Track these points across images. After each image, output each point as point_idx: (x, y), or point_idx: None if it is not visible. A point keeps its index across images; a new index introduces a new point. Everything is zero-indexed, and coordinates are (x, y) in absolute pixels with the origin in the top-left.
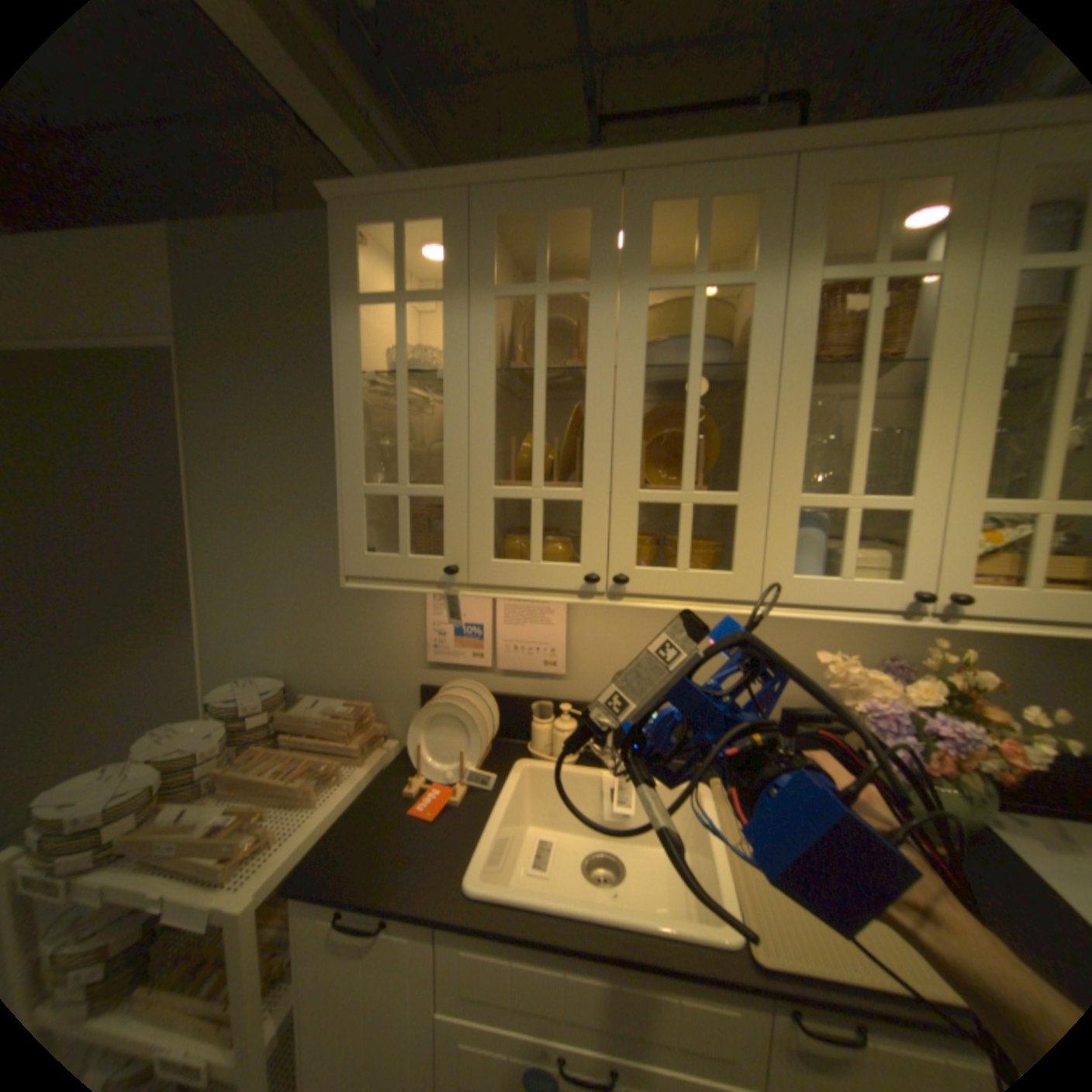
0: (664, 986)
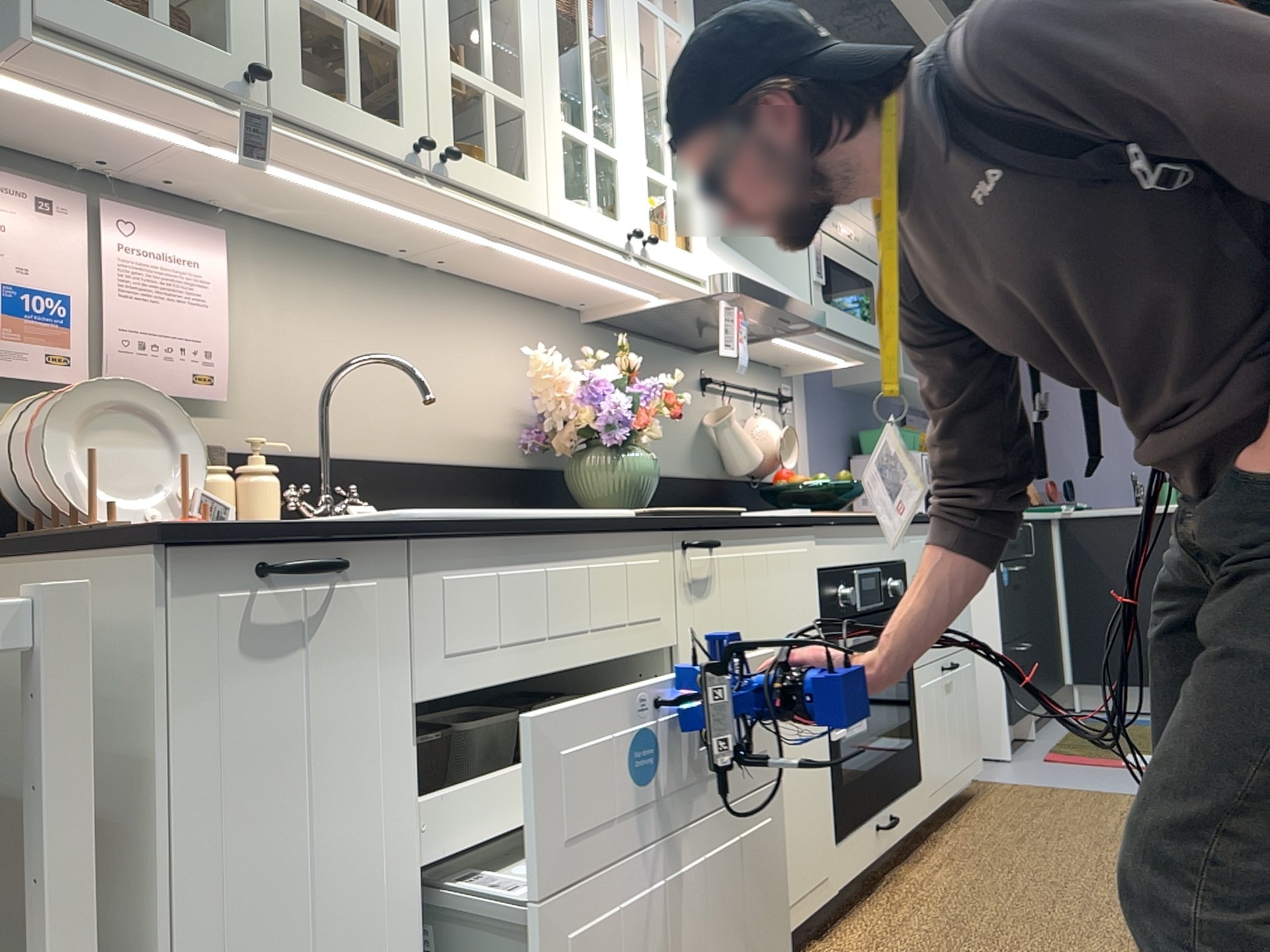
0: (611, 547)
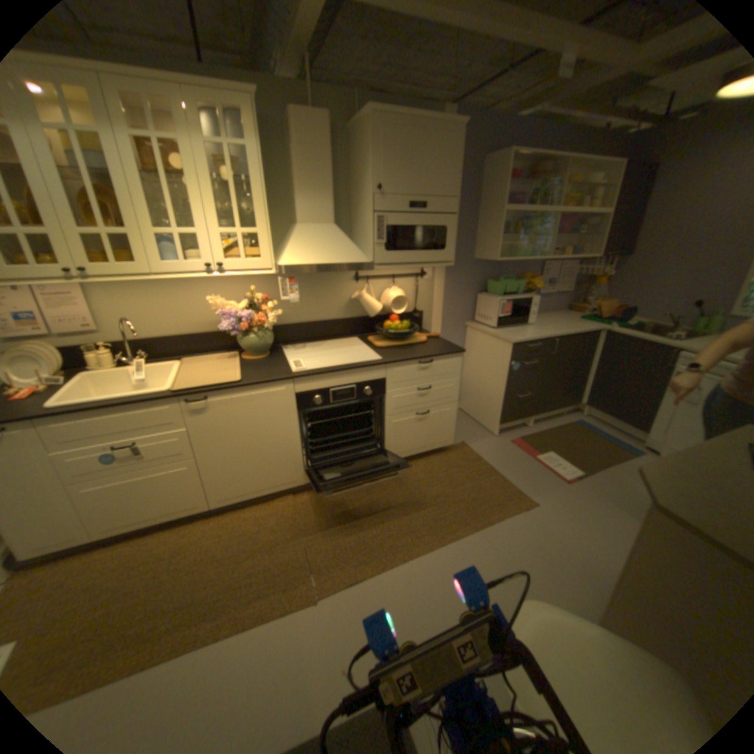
0: (141, 408)
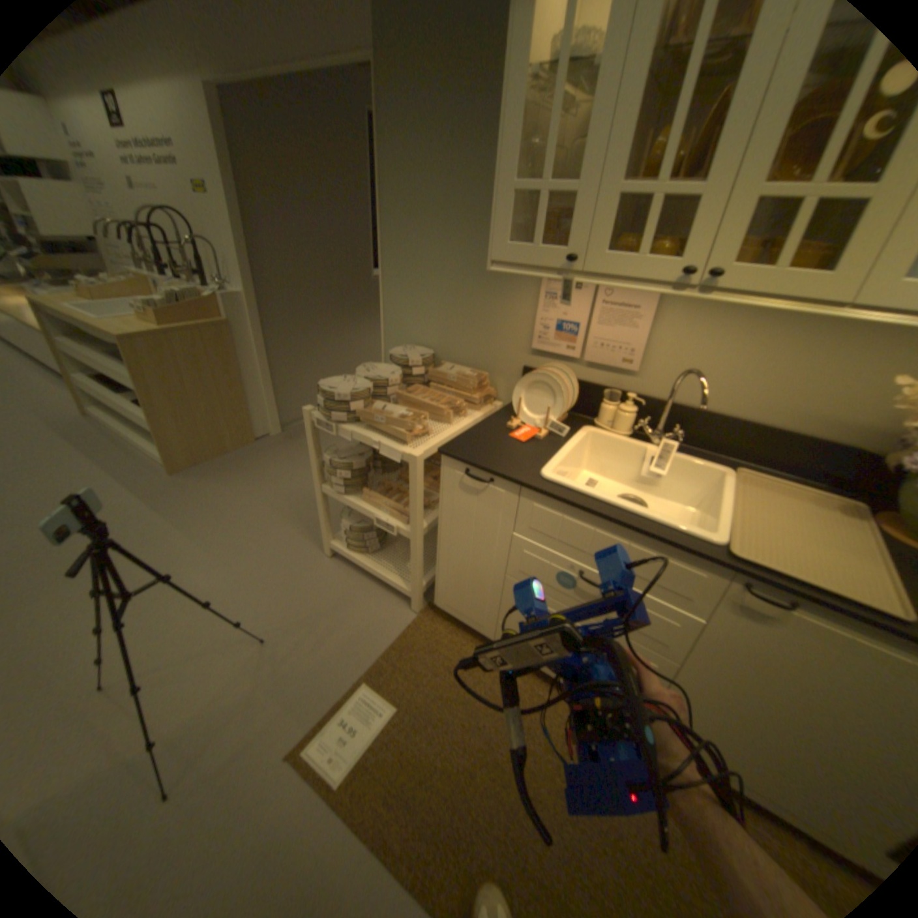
0: (660, 549)
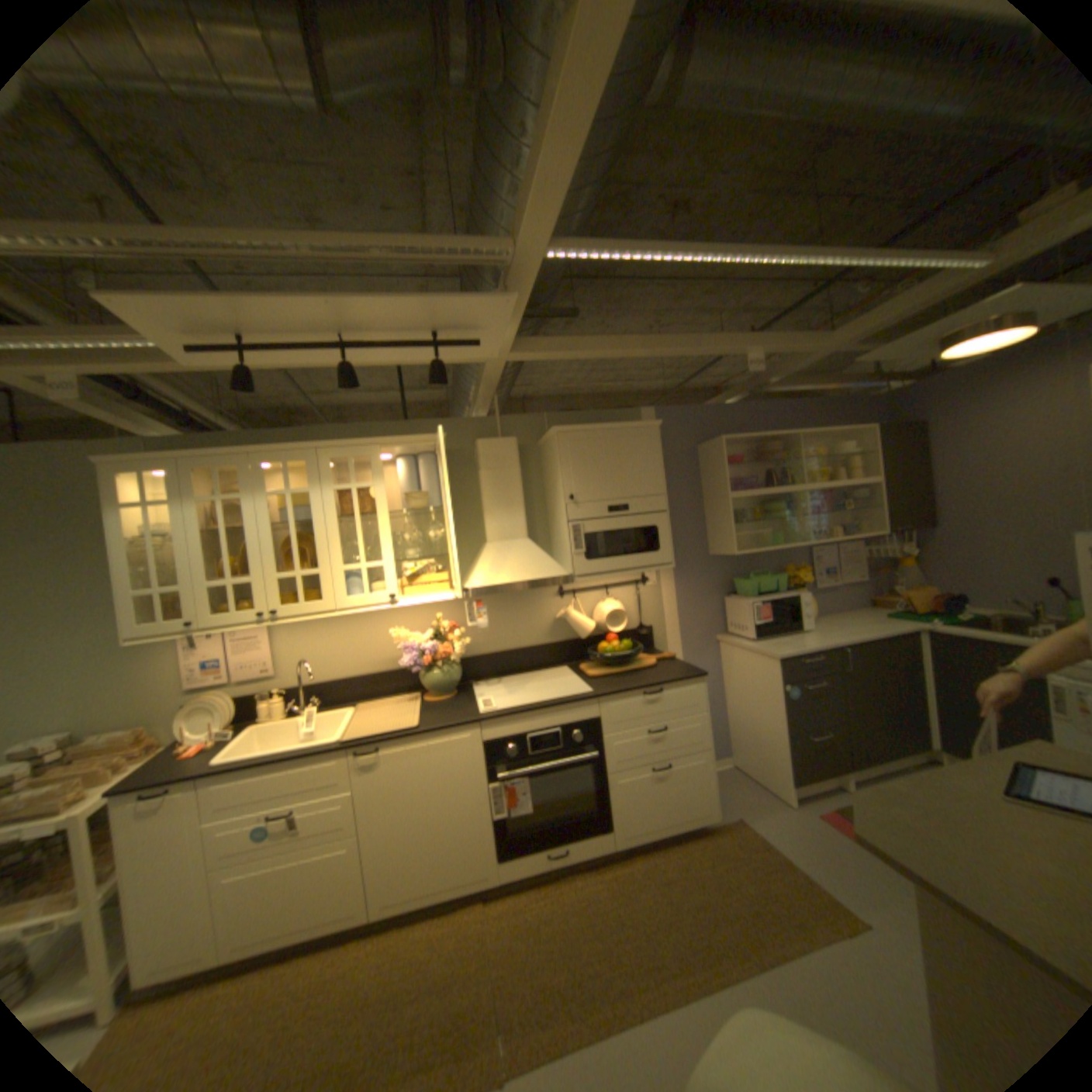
0: (304, 765)
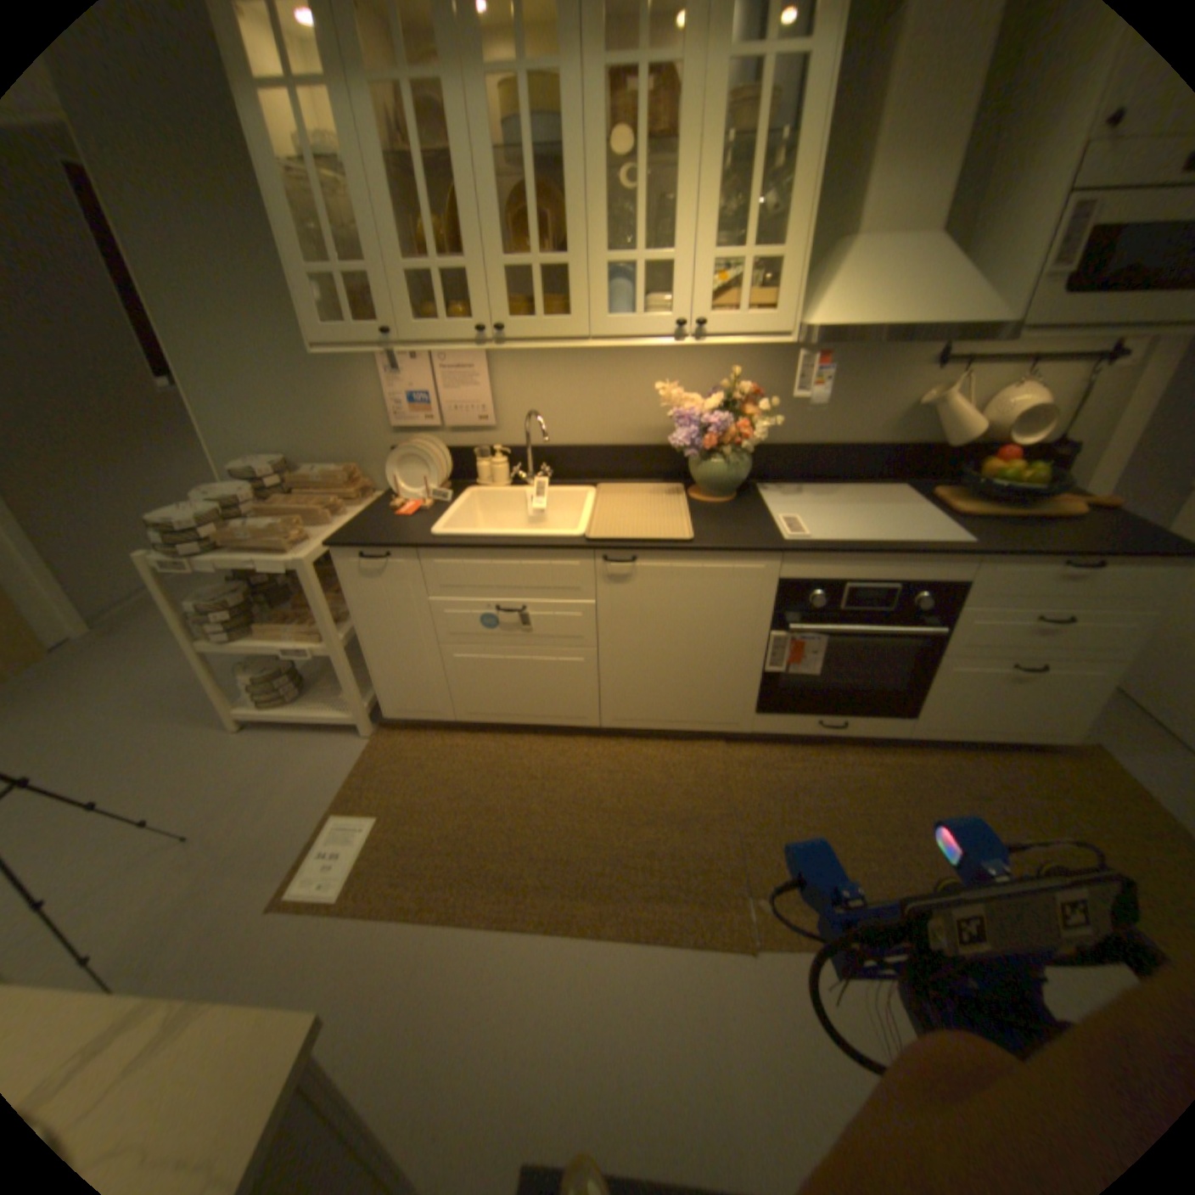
0: (542, 558)
